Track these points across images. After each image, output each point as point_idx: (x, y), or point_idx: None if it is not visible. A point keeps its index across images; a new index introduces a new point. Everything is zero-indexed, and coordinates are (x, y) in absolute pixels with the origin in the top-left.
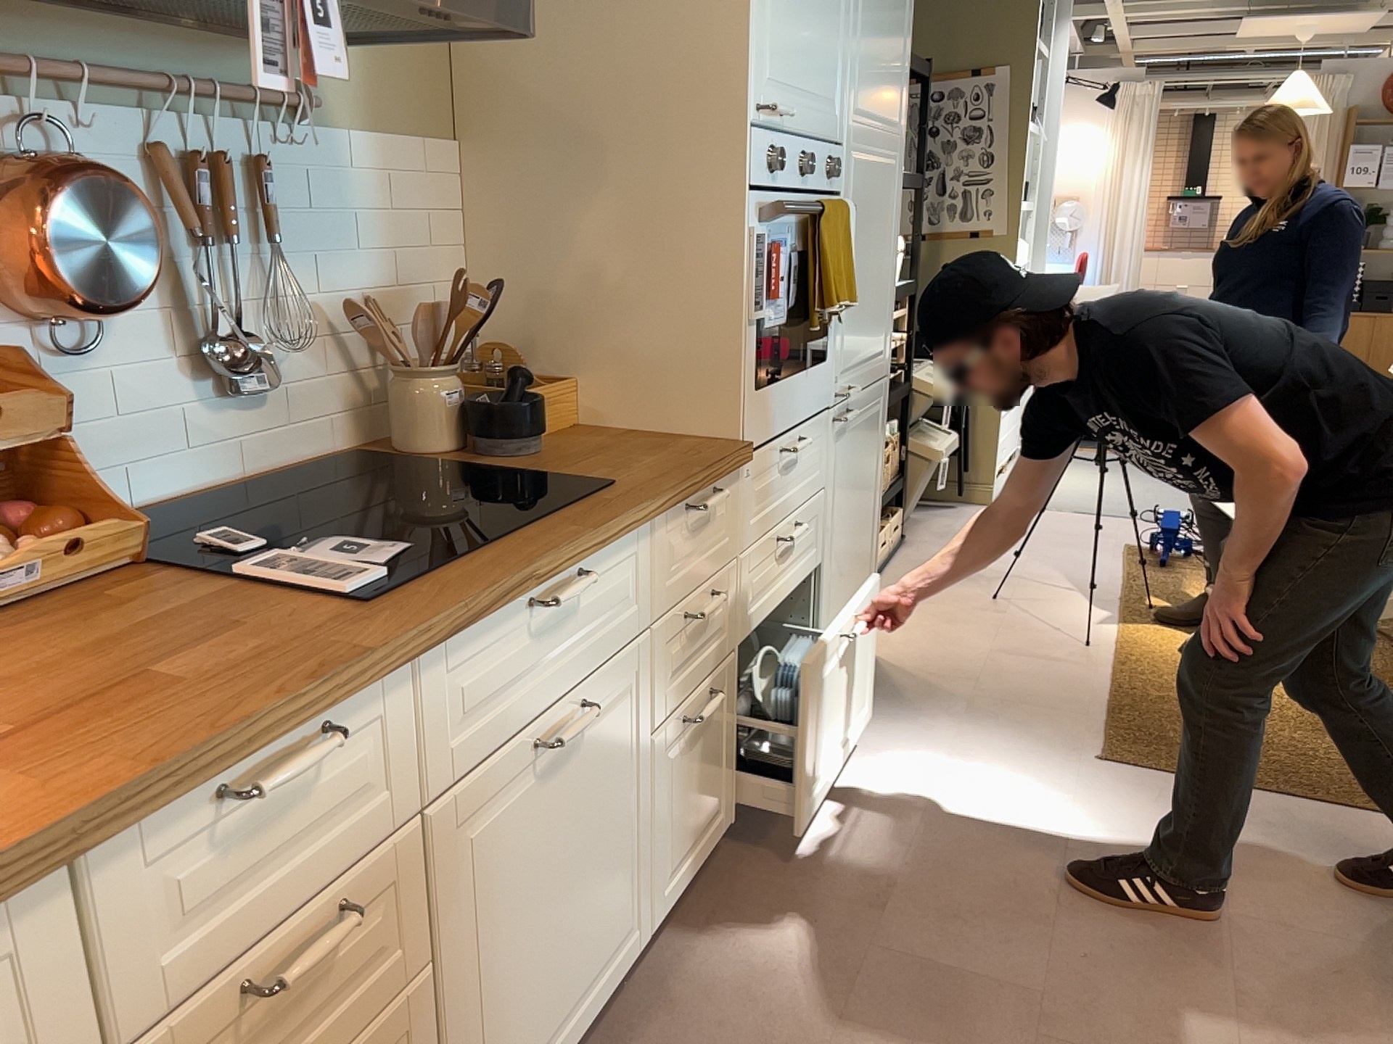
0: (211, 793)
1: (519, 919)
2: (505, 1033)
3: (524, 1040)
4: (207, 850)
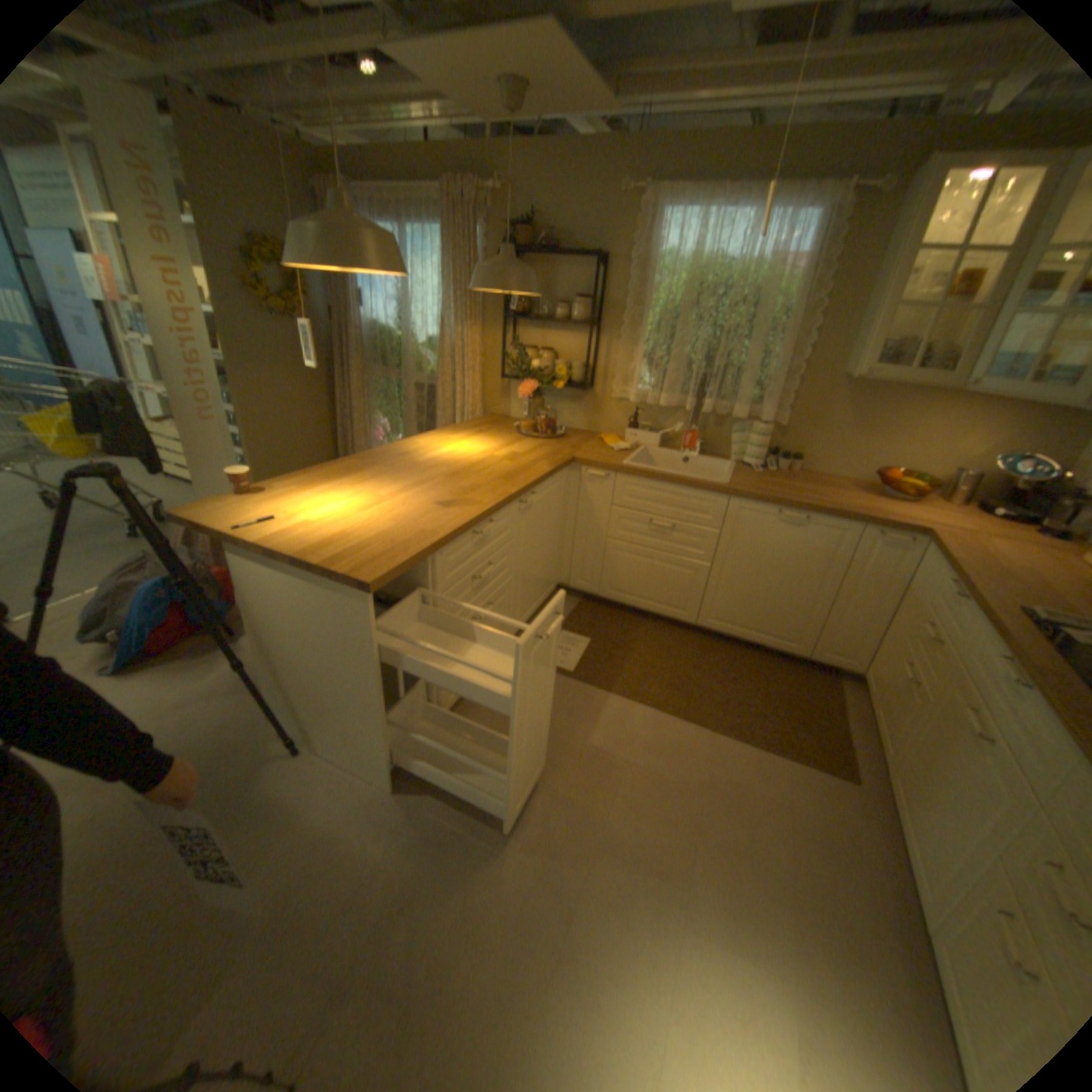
0: (956, 580)
1: (938, 756)
2: (916, 776)
3: (913, 795)
4: (952, 593)
